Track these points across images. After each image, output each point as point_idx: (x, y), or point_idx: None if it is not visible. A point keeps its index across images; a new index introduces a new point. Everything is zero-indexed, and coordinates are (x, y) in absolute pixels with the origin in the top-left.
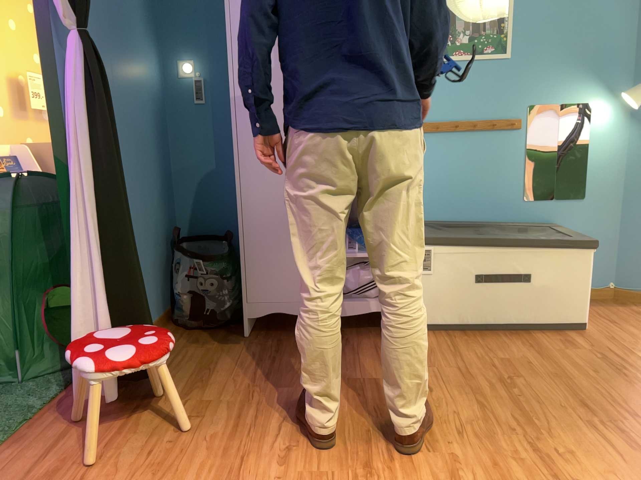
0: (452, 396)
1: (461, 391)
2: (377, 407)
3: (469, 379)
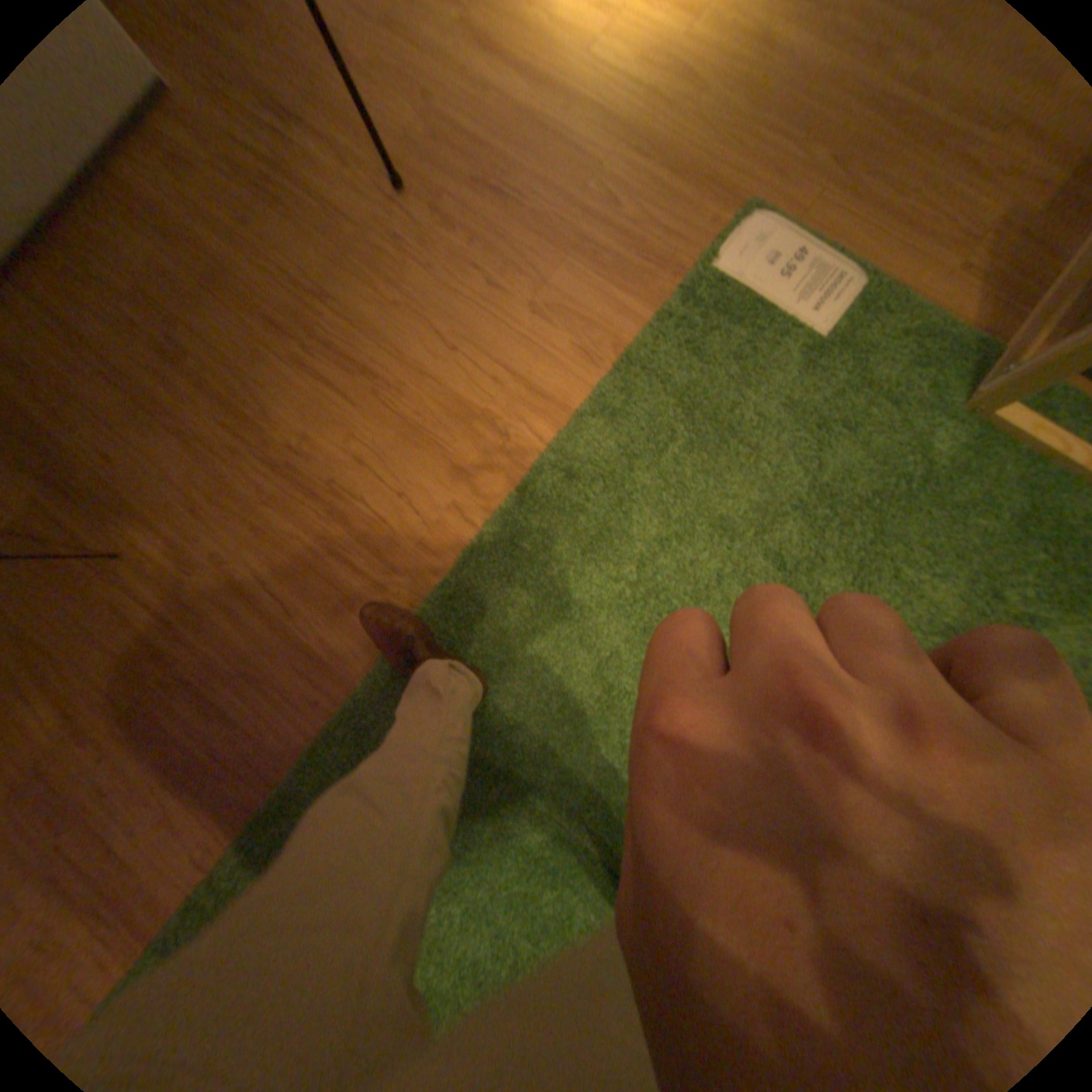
0: (132, 440)
1: (133, 419)
2: (76, 546)
3: (124, 382)
